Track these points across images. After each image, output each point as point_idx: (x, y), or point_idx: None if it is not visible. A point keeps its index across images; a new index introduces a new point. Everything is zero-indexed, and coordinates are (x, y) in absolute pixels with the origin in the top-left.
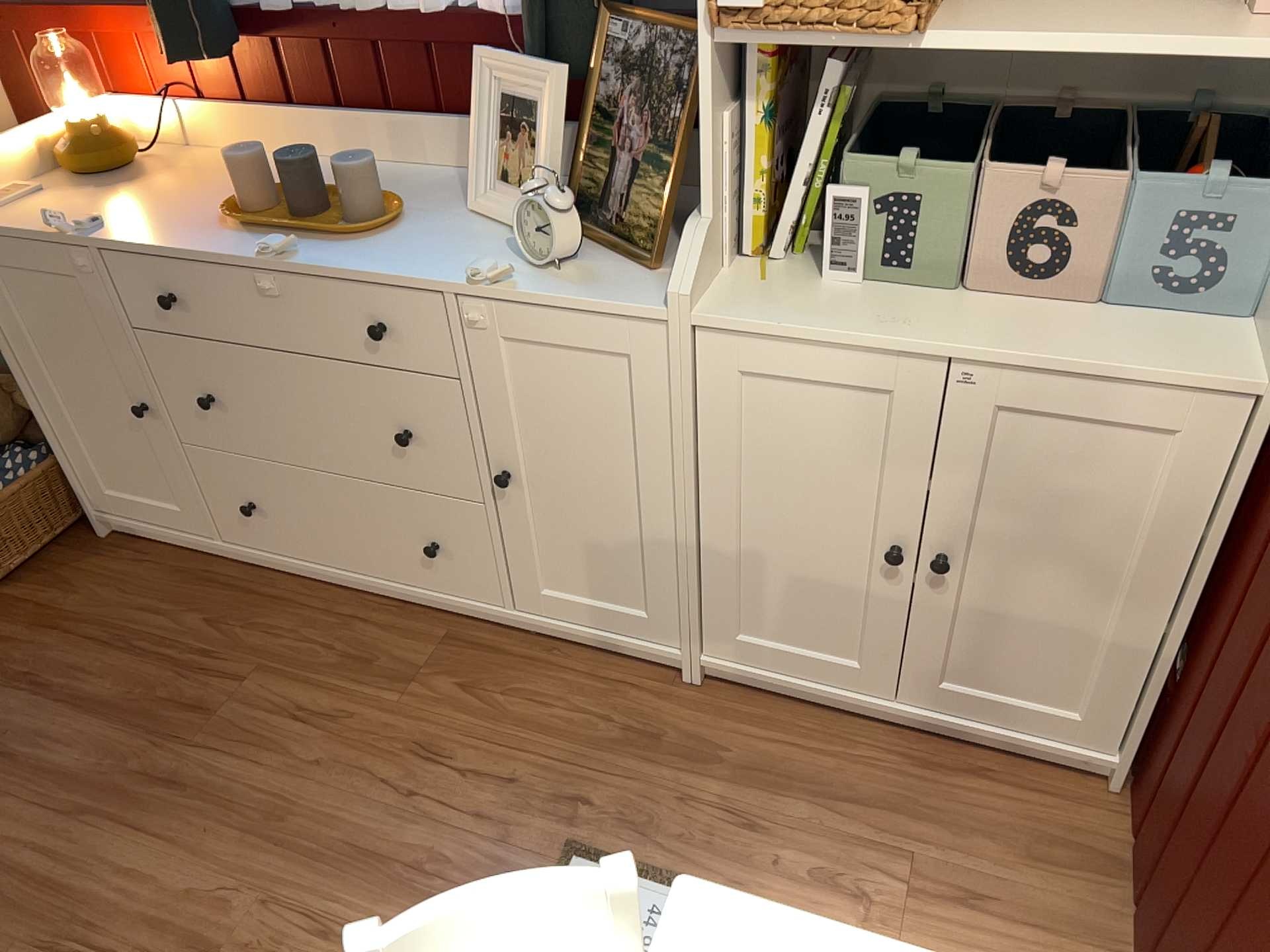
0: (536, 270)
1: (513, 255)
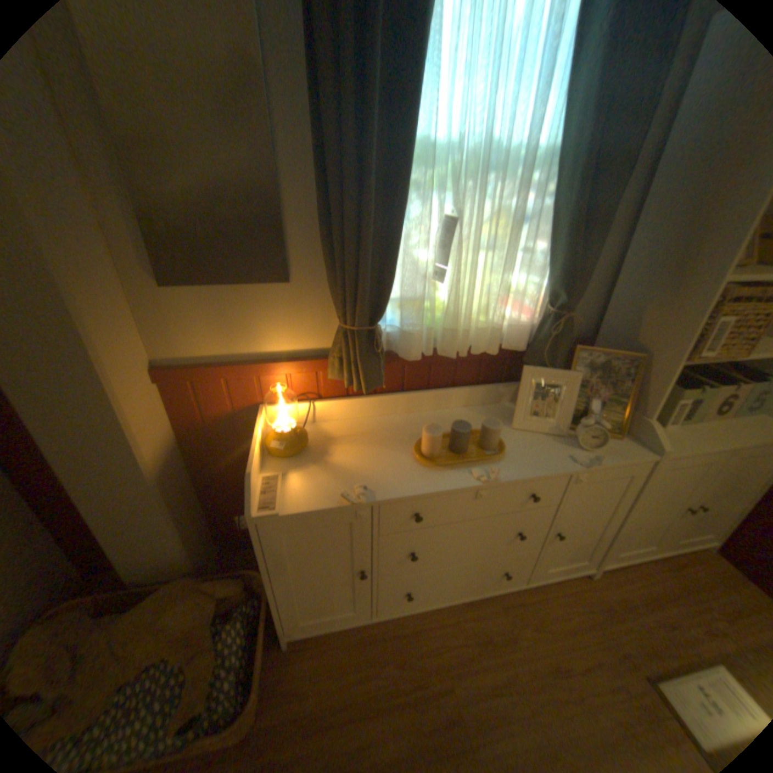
0: (596, 454)
1: (570, 448)
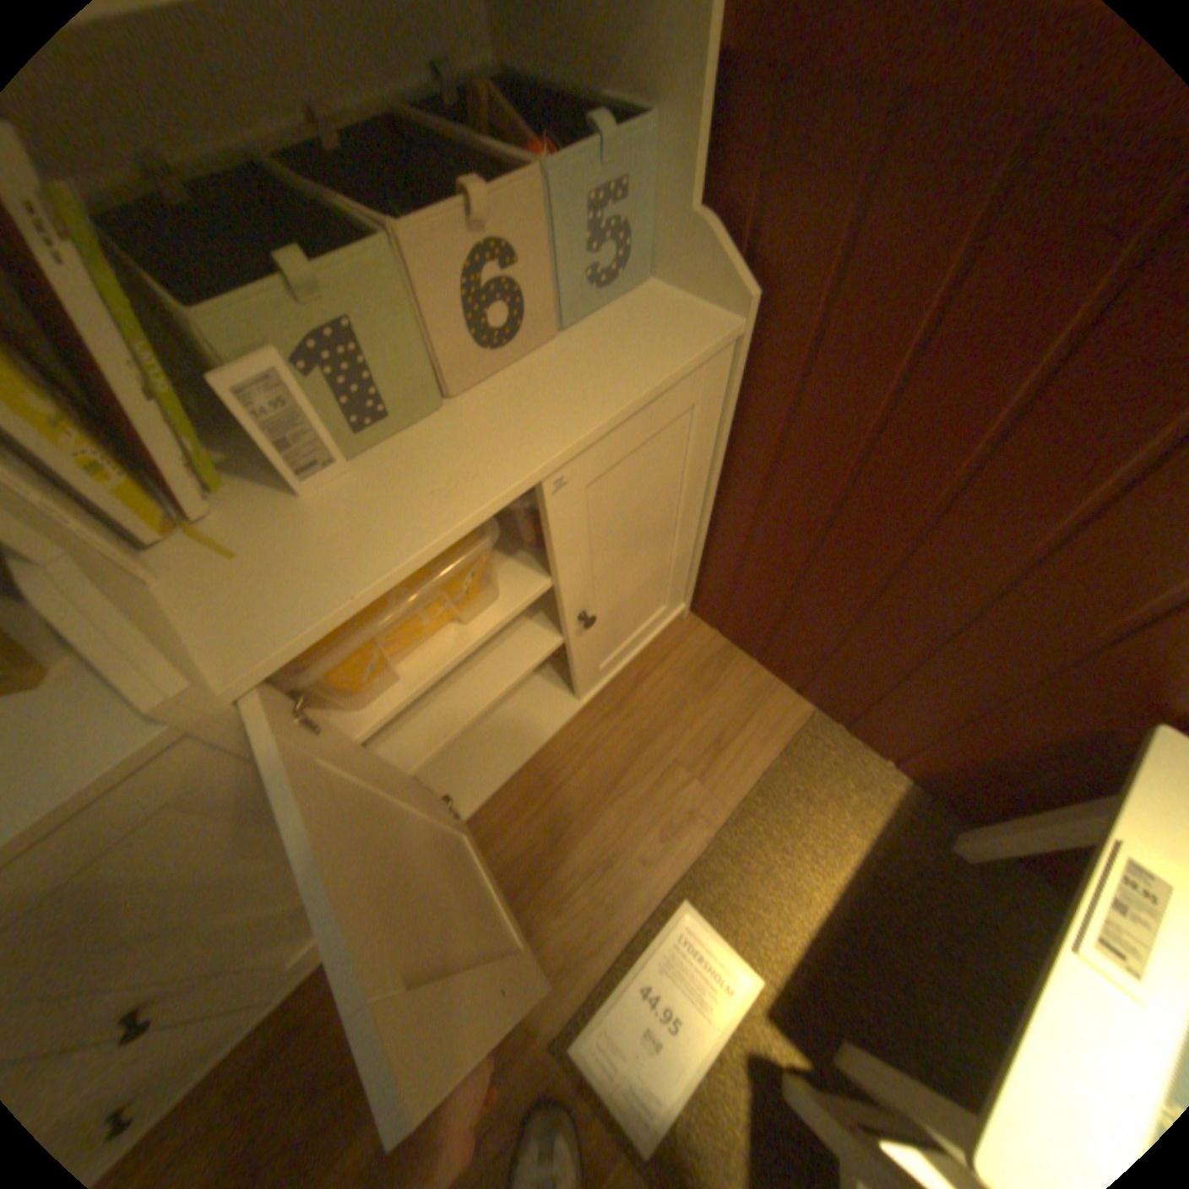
0: None
1: None
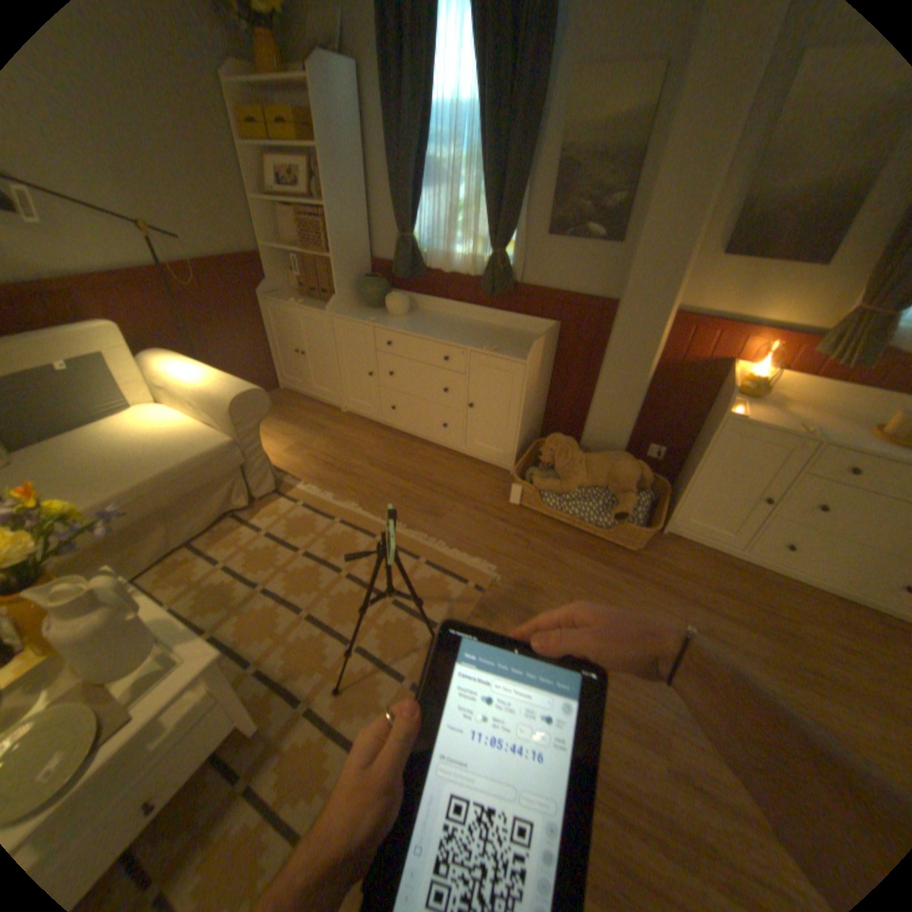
0: None
1: None
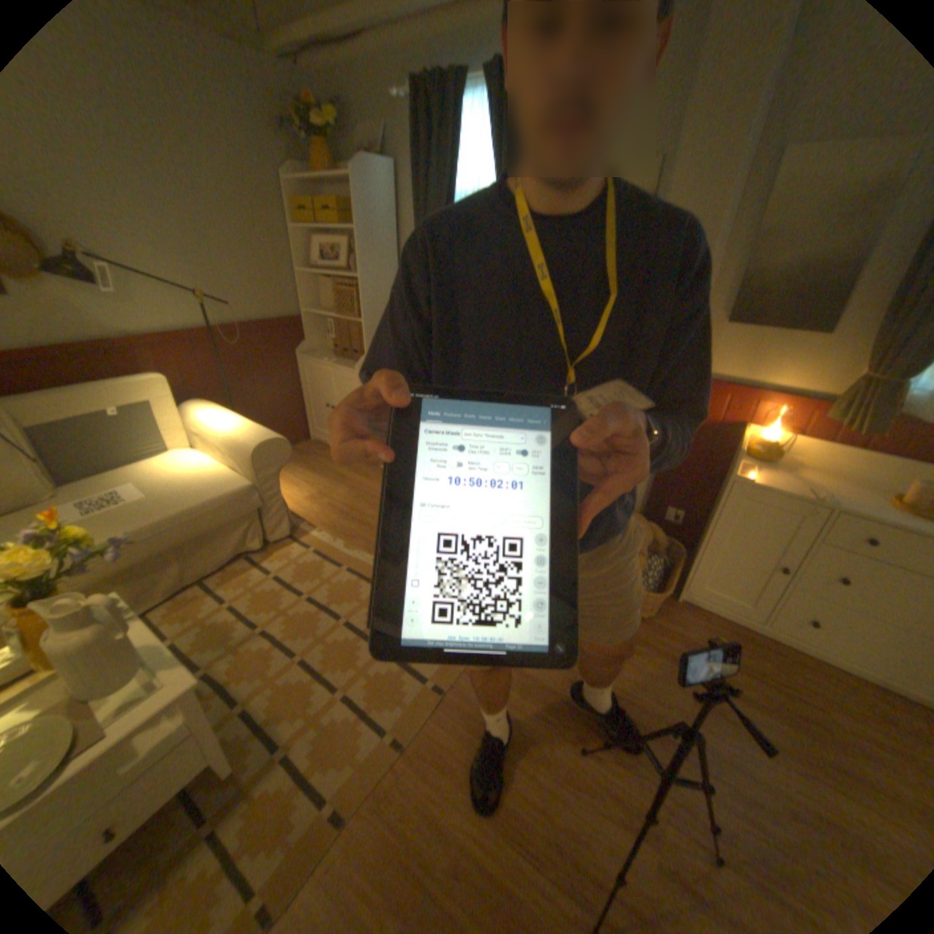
0: None
1: None
